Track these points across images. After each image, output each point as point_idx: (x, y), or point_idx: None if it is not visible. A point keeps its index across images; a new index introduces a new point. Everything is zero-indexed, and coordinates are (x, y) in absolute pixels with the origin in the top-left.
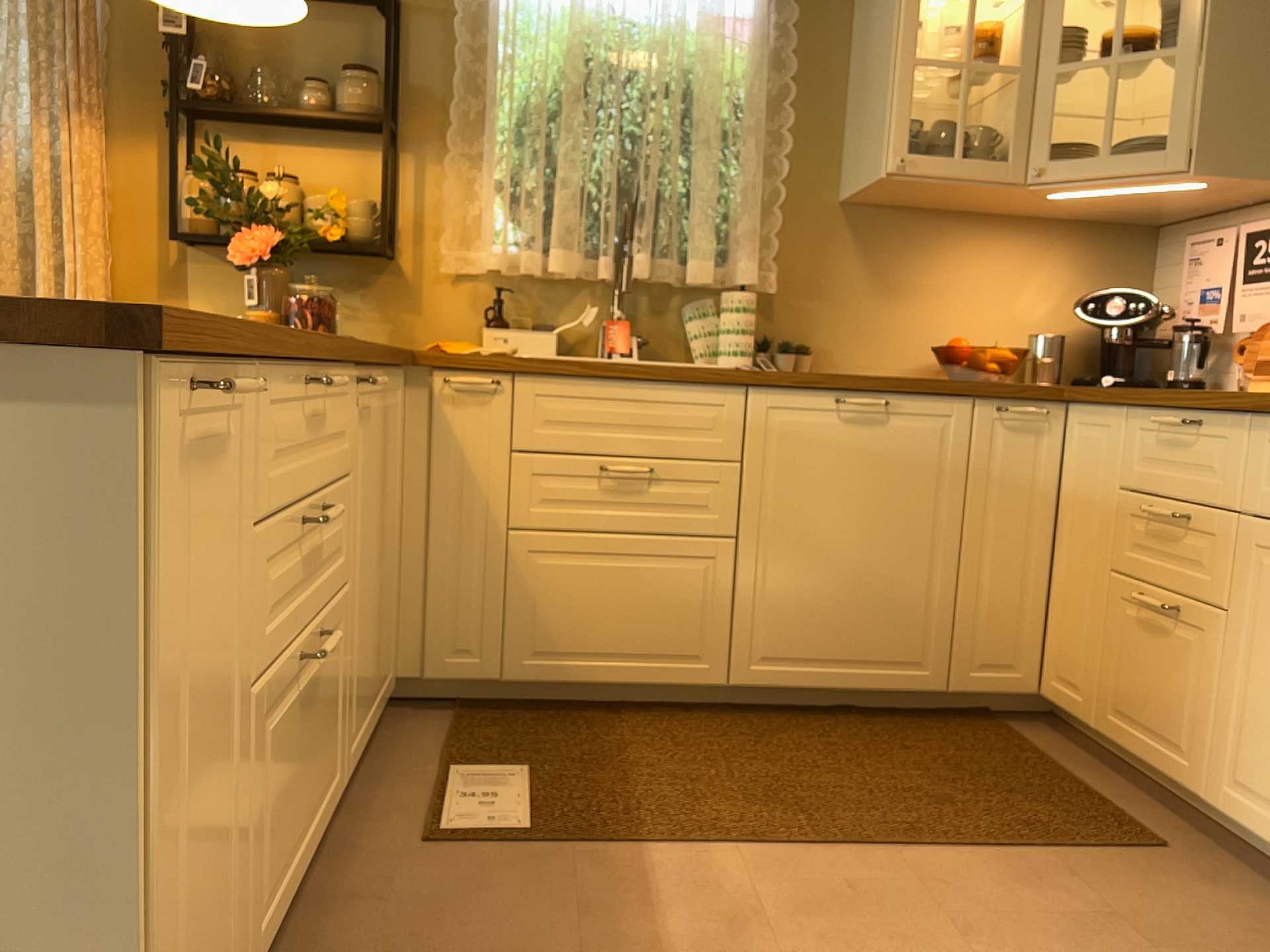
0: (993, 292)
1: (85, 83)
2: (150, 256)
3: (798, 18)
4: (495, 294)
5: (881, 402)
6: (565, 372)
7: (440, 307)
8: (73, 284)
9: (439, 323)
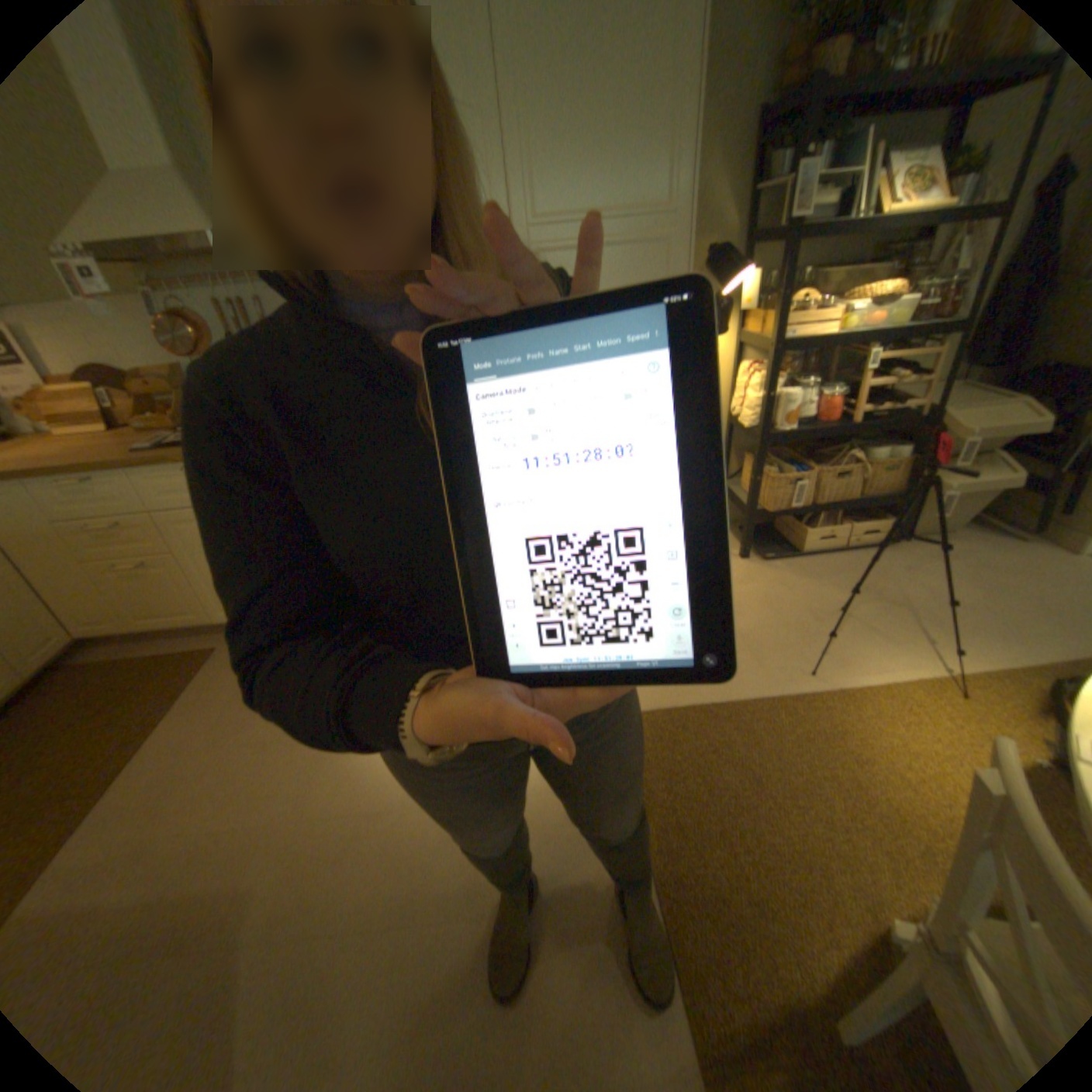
0: None
1: None
2: None
3: None
4: None
5: None
6: None
7: None
8: None
9: None
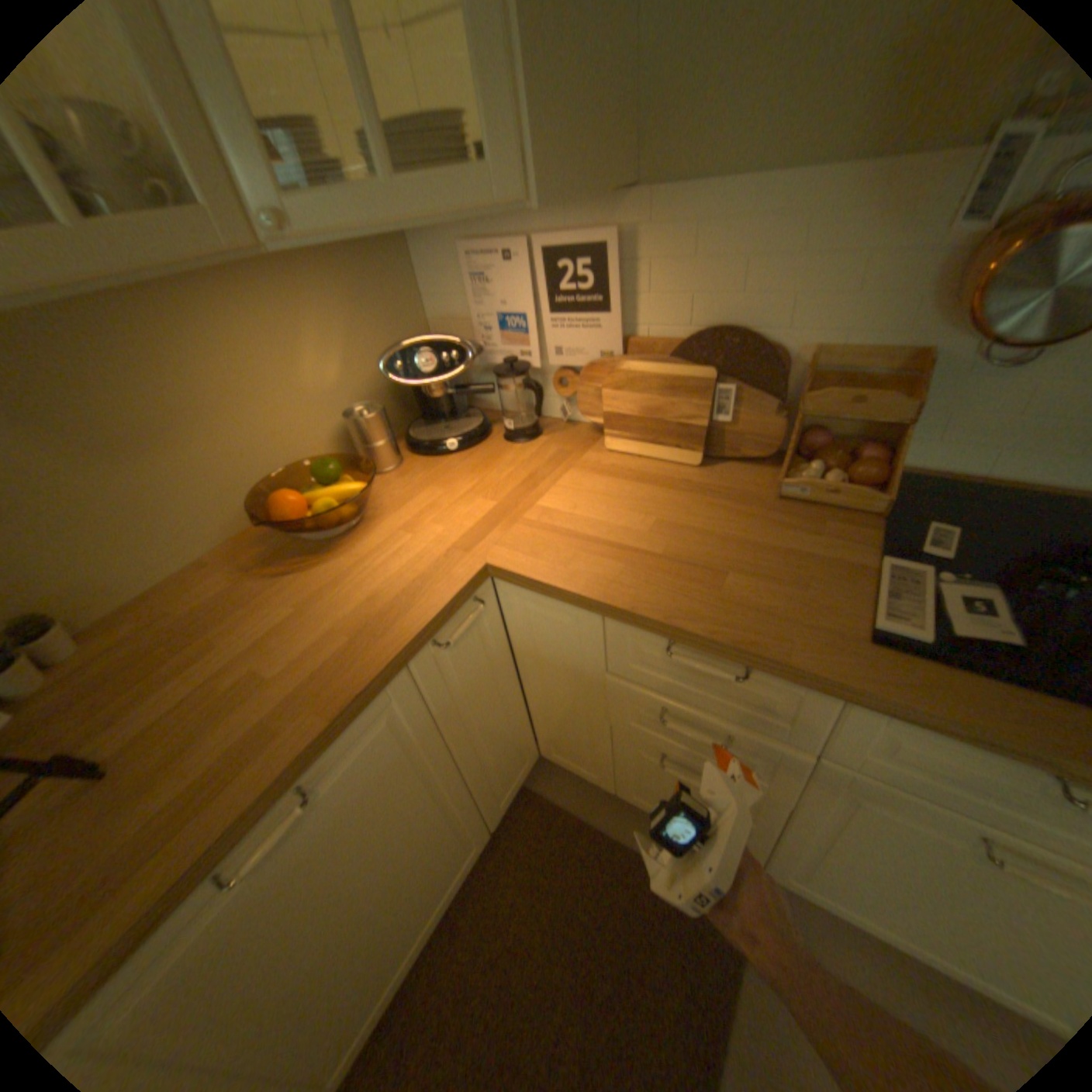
0: (266, 378)
1: None
2: None
3: None
4: None
5: (295, 820)
6: None
7: None
8: None
9: None
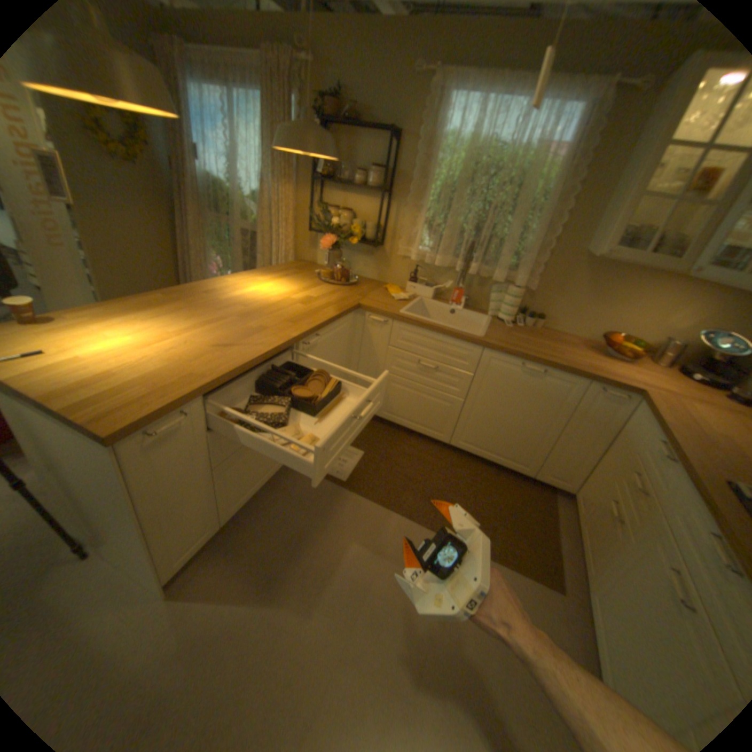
0: (658, 310)
1: (285, 166)
2: (306, 232)
3: (600, 142)
4: (417, 266)
5: (541, 371)
6: (411, 324)
7: (396, 267)
8: (280, 243)
9: (395, 274)
